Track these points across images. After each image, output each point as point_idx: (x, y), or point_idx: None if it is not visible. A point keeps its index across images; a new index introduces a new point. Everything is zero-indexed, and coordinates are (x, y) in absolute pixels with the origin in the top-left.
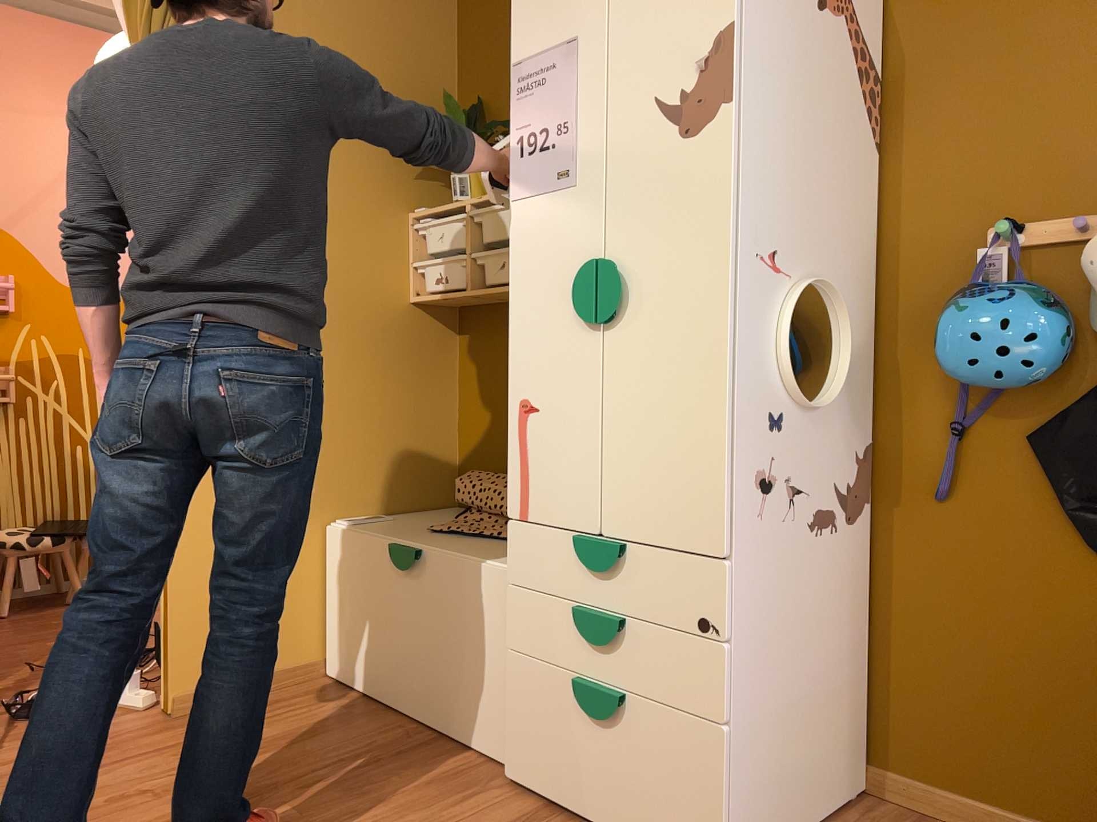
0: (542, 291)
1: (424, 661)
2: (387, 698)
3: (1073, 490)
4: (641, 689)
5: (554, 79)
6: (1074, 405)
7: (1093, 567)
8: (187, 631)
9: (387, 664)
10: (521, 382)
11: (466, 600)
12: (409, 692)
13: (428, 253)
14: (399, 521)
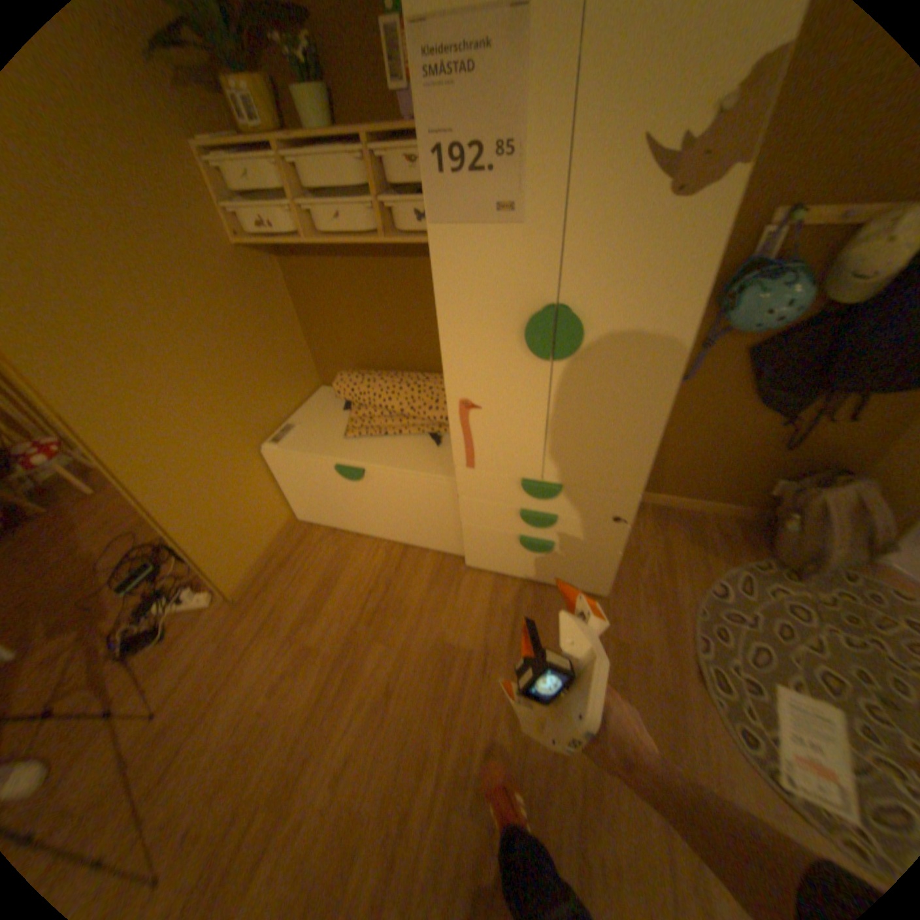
0: (479, 322)
1: (384, 518)
2: (357, 531)
3: (766, 379)
4: (566, 540)
5: (490, 66)
6: (787, 334)
7: (756, 409)
8: (215, 565)
9: (352, 518)
10: (460, 389)
11: (414, 494)
12: (375, 529)
13: (224, 186)
14: (308, 427)
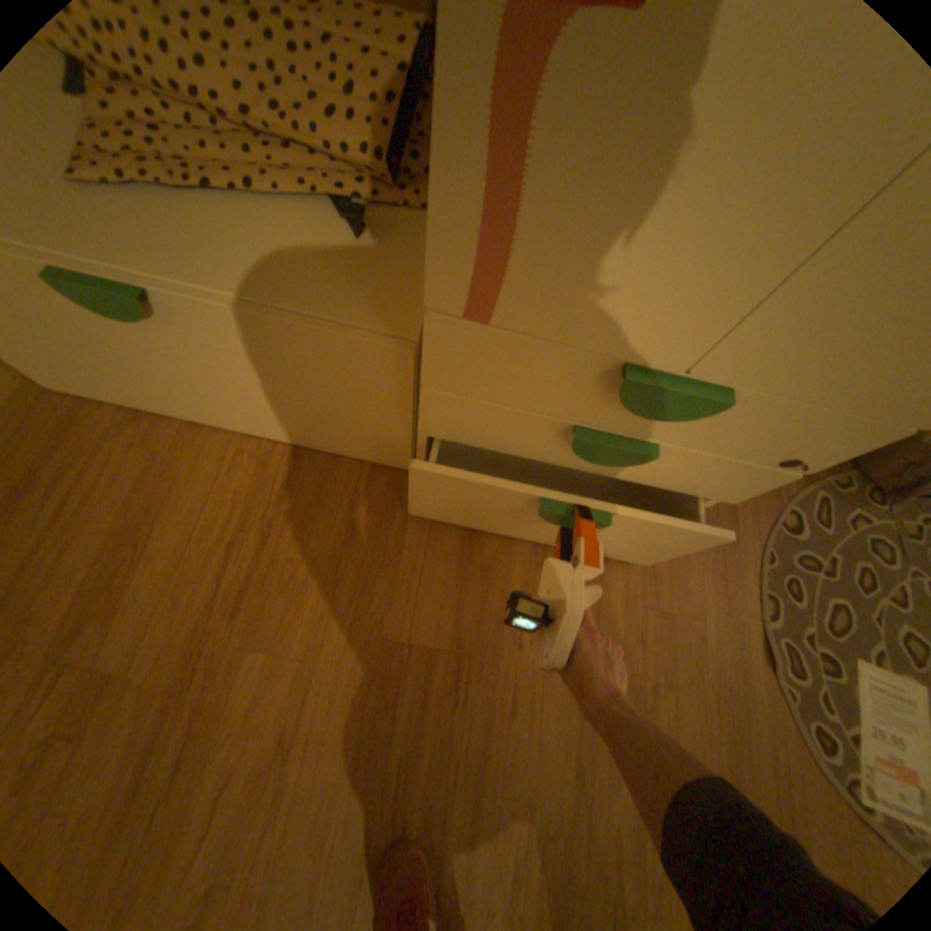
0: None
1: (240, 401)
2: (188, 416)
3: None
4: (638, 479)
5: None
6: None
7: None
8: None
9: (165, 394)
10: None
11: (302, 362)
12: (225, 417)
13: None
14: None
